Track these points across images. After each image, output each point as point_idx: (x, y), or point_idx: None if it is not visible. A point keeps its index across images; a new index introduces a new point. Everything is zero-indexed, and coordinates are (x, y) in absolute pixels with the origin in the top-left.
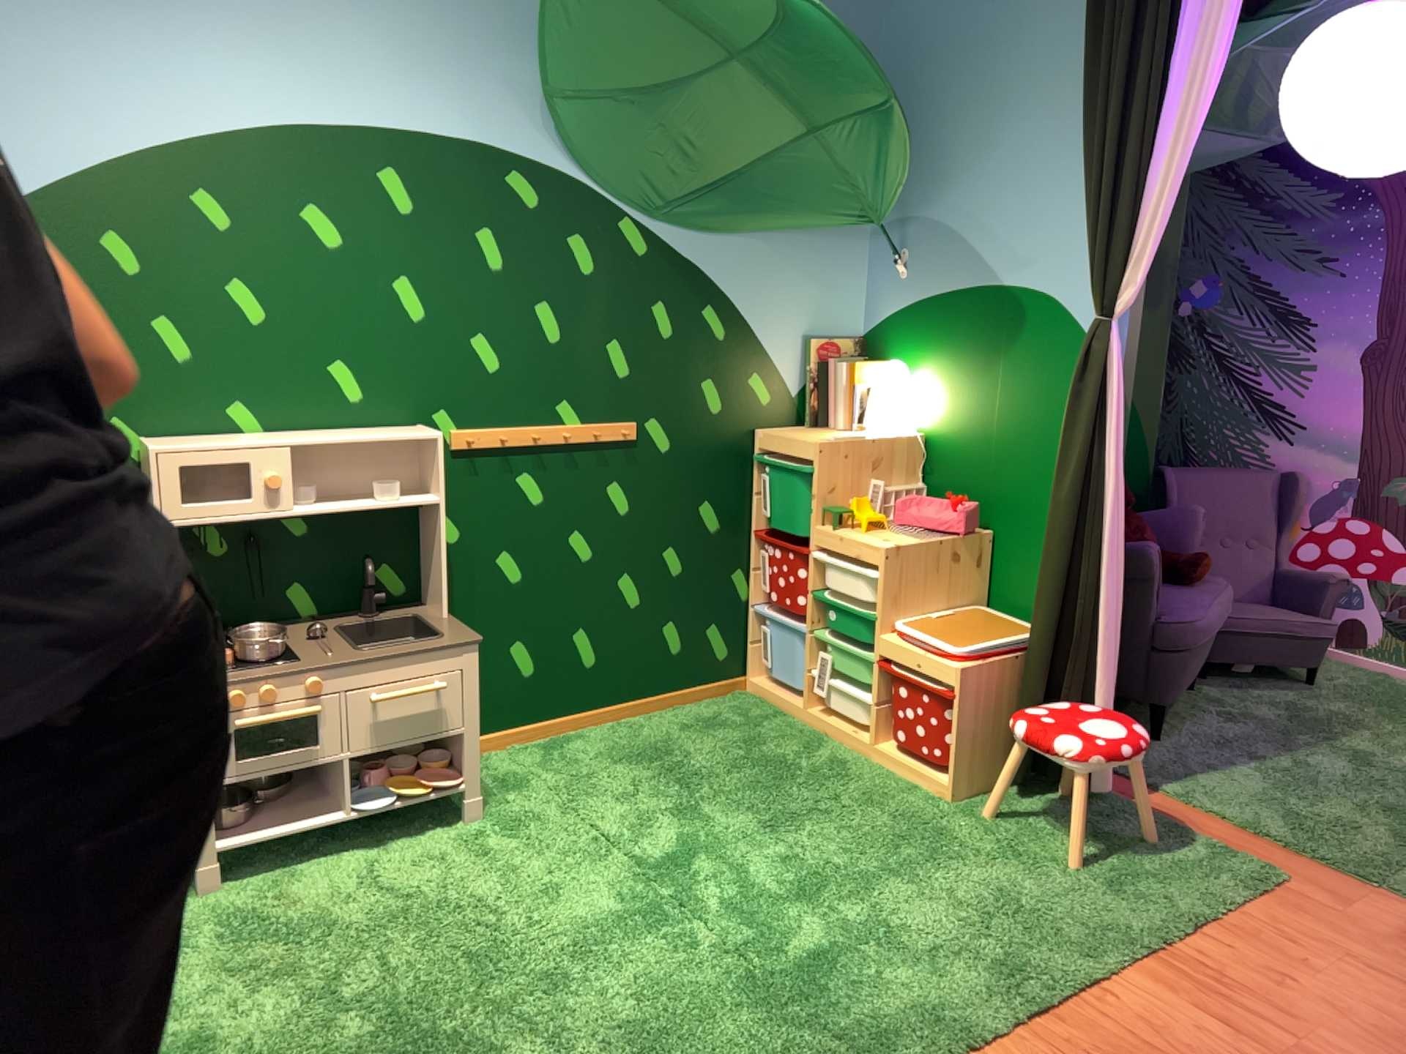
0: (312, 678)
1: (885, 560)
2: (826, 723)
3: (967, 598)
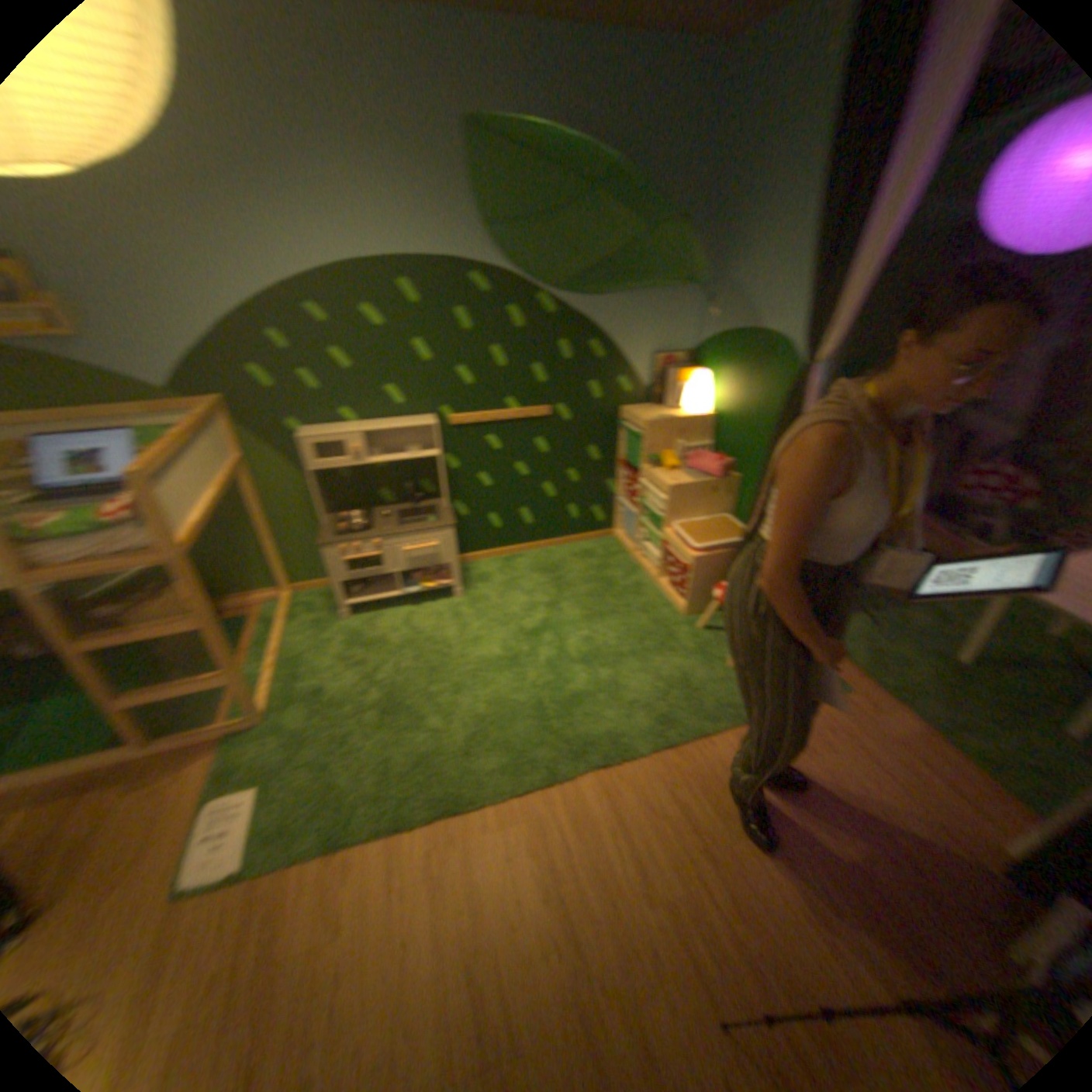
0: (379, 541)
1: (669, 494)
2: (642, 563)
3: (720, 511)
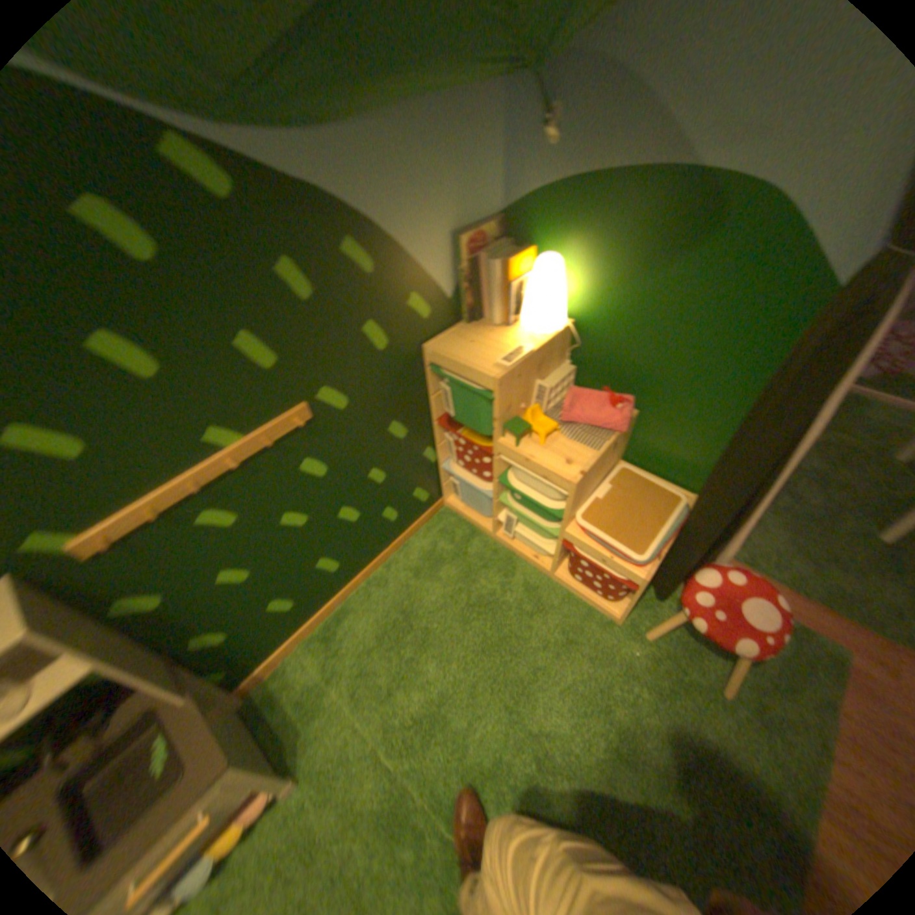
0: None
1: (573, 490)
2: (511, 545)
3: (614, 463)
